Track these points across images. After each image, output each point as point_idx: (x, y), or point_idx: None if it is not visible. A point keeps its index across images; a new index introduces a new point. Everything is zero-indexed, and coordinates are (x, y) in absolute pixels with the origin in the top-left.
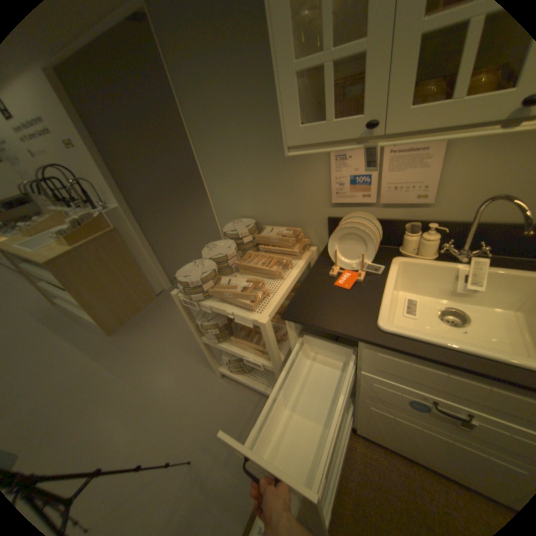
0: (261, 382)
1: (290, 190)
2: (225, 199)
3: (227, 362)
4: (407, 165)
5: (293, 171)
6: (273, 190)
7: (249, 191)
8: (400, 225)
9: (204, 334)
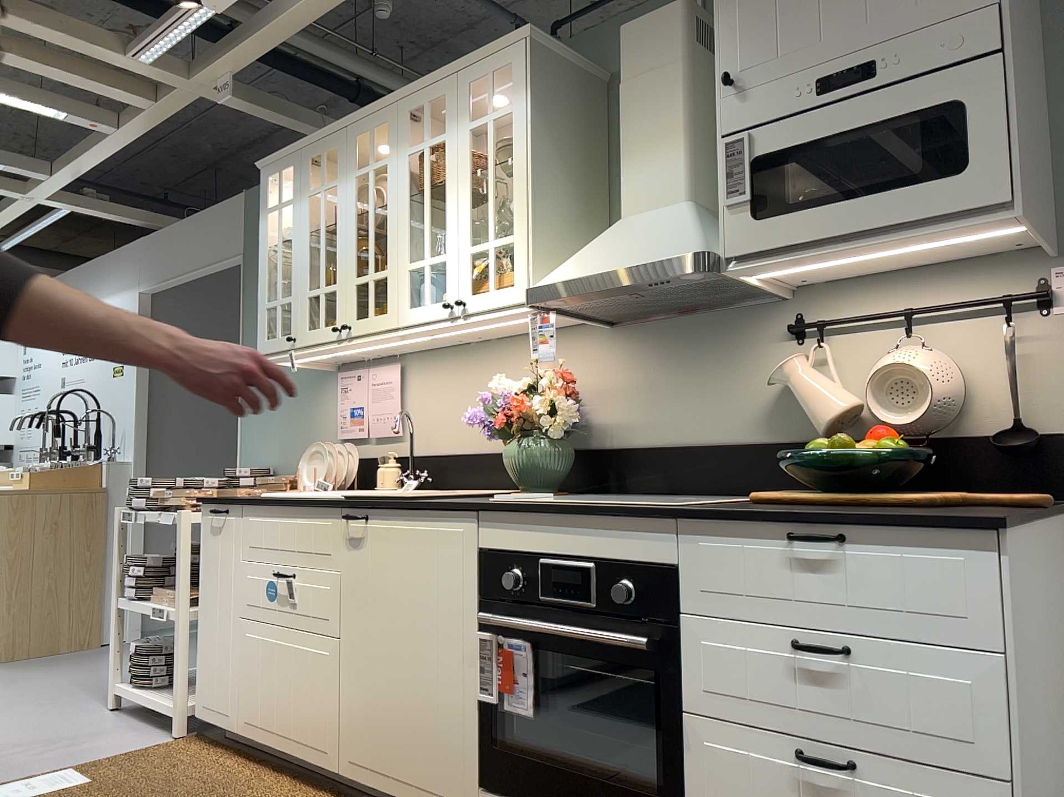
0: (163, 695)
1: (310, 426)
2: (253, 441)
3: (133, 649)
4: (380, 396)
5: (314, 405)
6: (297, 428)
7: (277, 429)
8: (375, 457)
9: (126, 595)
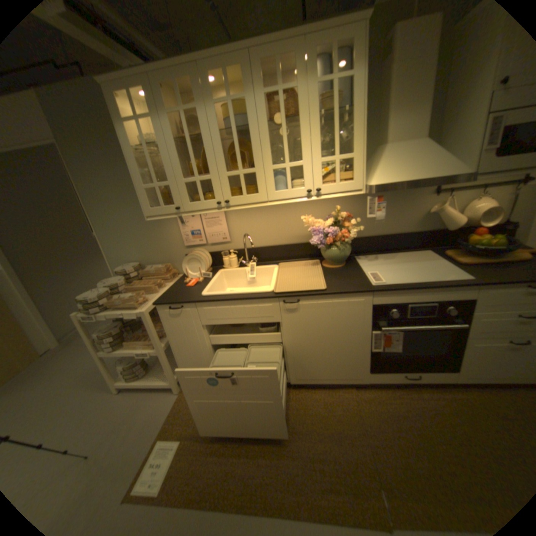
0: (152, 381)
1: (160, 241)
2: (115, 251)
3: (121, 371)
4: (213, 225)
5: (160, 230)
6: (150, 242)
7: (133, 244)
8: (219, 253)
9: (99, 351)
